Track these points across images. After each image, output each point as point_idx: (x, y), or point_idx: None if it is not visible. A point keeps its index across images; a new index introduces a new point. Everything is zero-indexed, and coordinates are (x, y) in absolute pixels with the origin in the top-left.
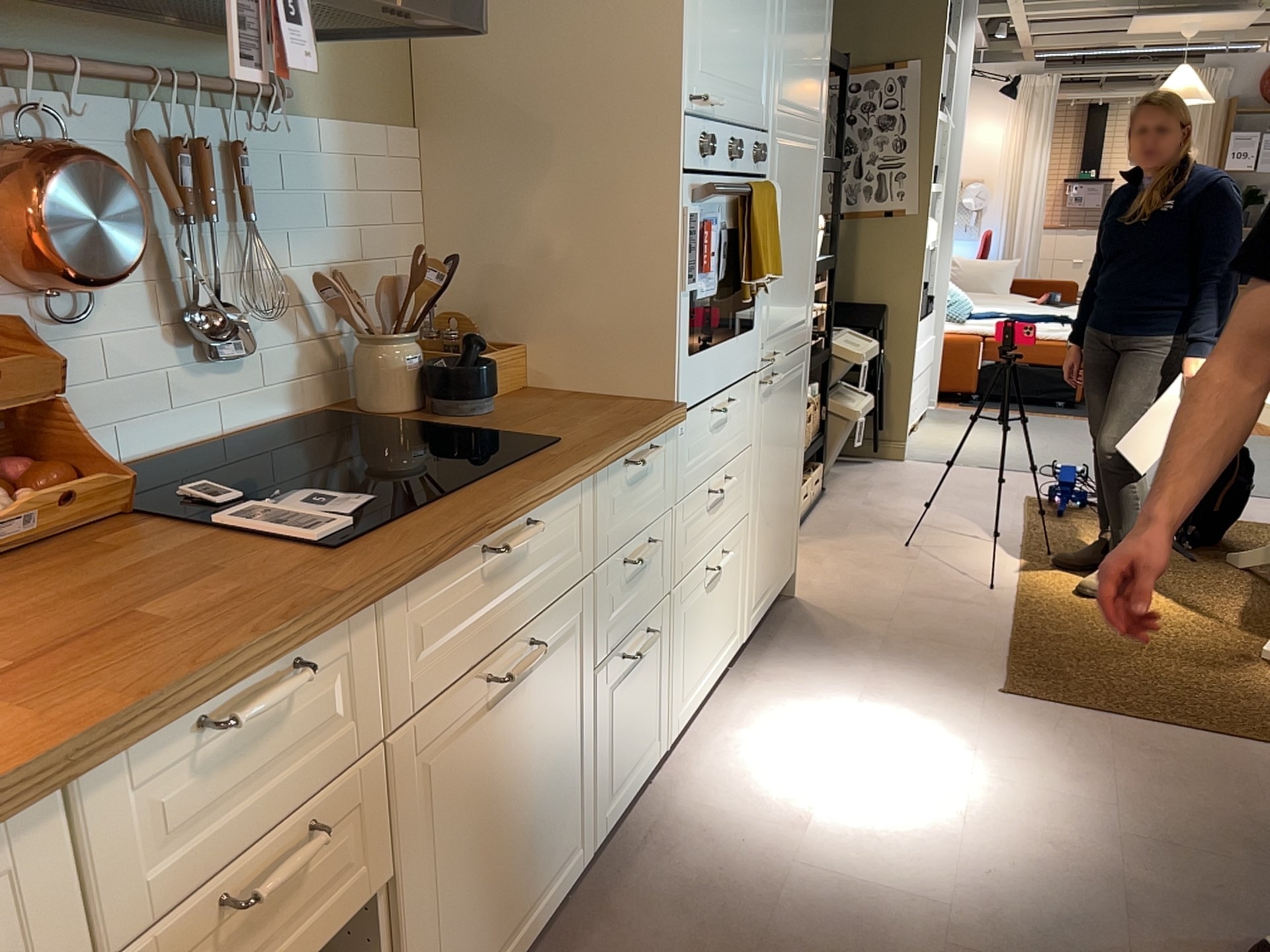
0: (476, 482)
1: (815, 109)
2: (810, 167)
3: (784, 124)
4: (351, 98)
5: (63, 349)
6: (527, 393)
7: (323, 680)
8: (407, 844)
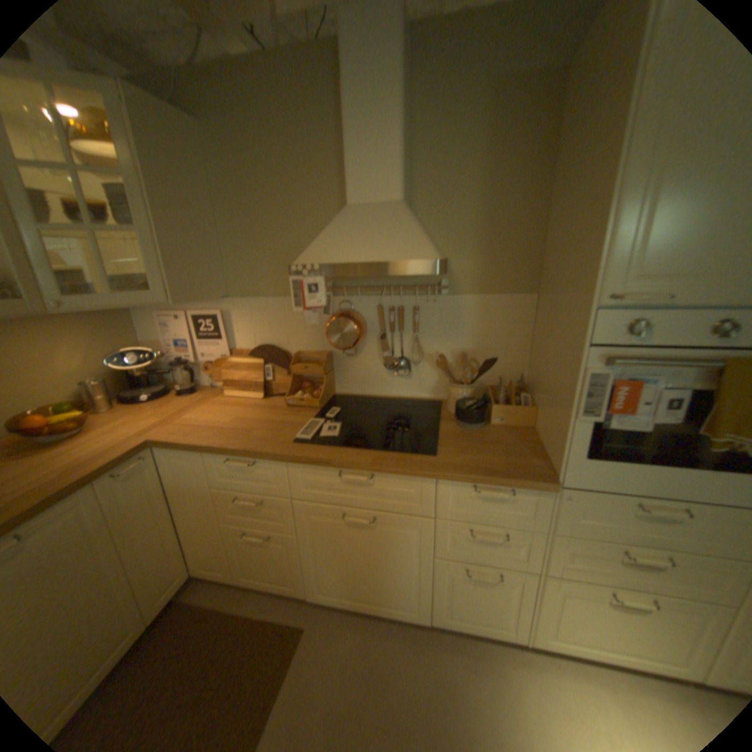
0: (368, 449)
1: None
2: None
3: None
4: (489, 282)
5: (350, 361)
6: (521, 430)
7: (269, 470)
8: (304, 532)
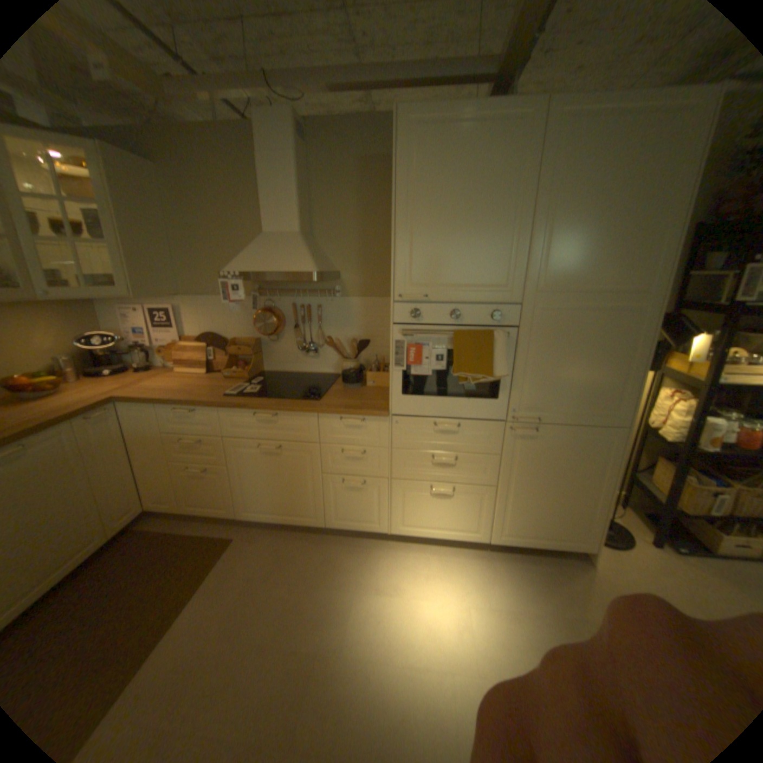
0: (274, 399)
1: (631, 283)
2: (617, 320)
3: (550, 297)
4: (367, 290)
5: (274, 346)
6: (384, 389)
7: (204, 417)
8: (231, 464)
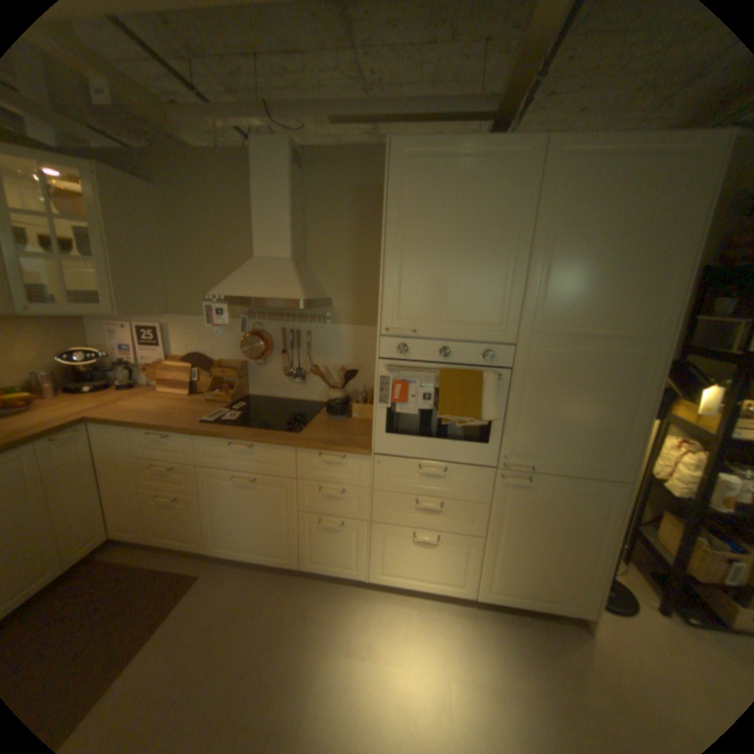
0: (253, 429)
1: (635, 329)
2: (619, 367)
3: (547, 339)
4: (359, 318)
5: (261, 370)
6: (370, 422)
7: (178, 444)
8: (203, 494)
